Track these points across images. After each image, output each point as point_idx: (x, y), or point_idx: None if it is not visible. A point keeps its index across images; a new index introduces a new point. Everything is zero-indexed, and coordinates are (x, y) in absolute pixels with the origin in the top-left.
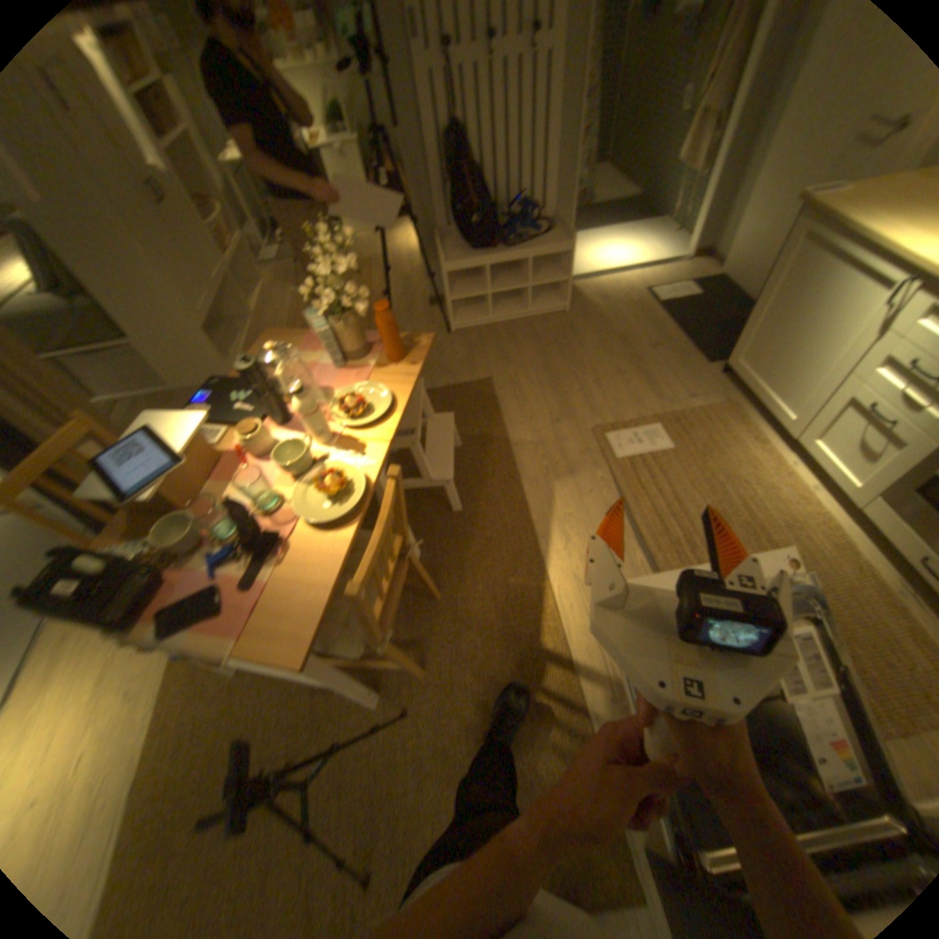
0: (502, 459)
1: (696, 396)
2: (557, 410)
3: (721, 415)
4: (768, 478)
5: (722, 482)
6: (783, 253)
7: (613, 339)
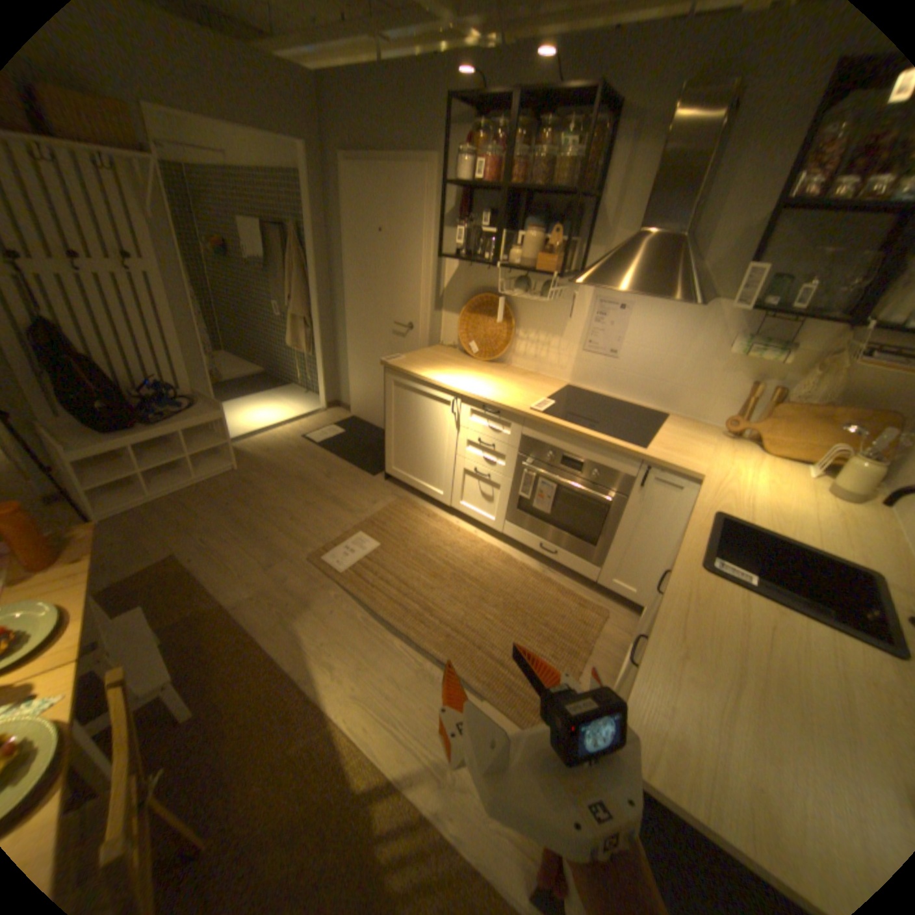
0: (223, 628)
1: (377, 501)
2: (265, 555)
3: (399, 508)
4: (448, 538)
5: (424, 553)
6: (387, 396)
7: (292, 479)
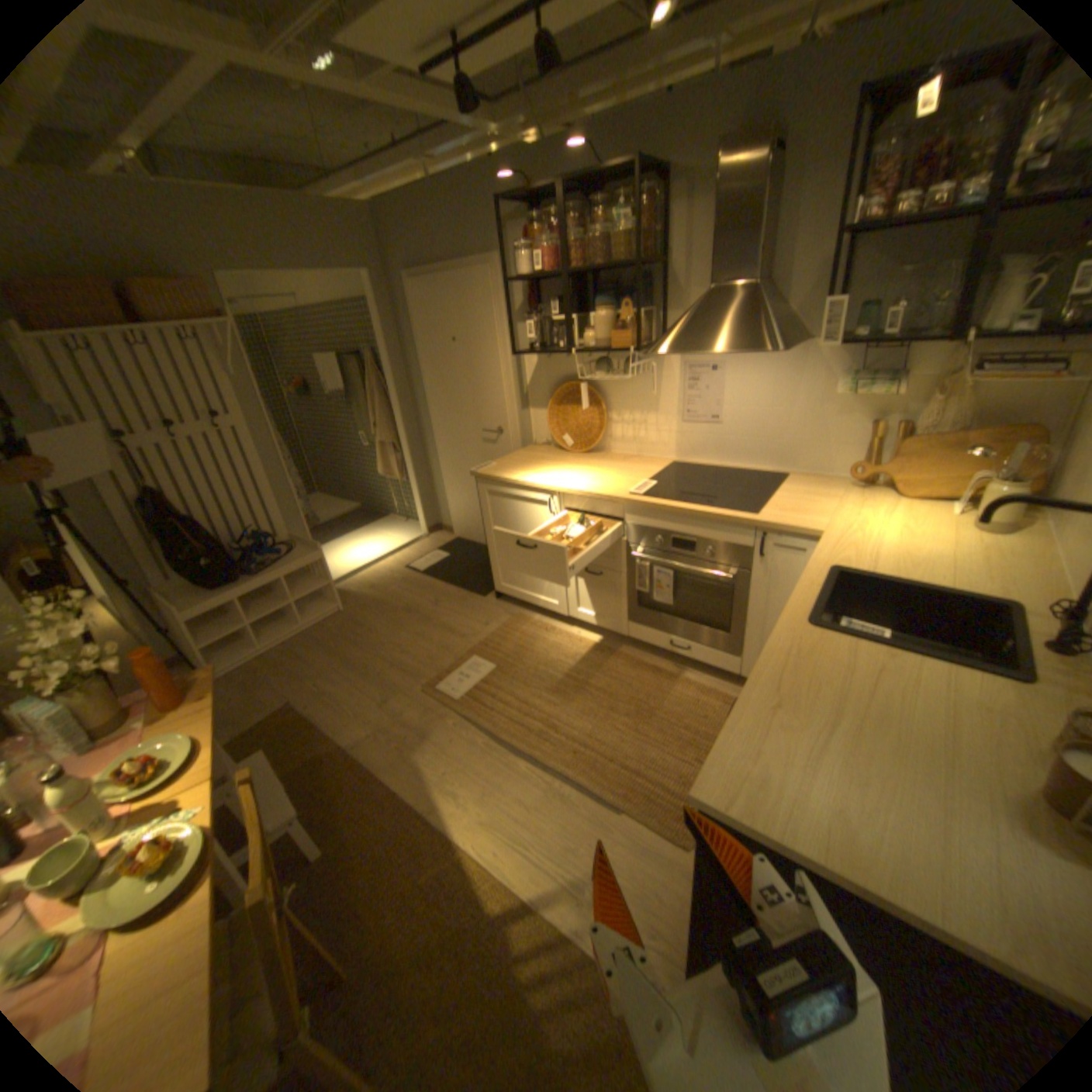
0: (344, 767)
1: (489, 621)
2: (379, 691)
3: (514, 625)
4: (570, 649)
5: (544, 669)
6: (483, 507)
7: (399, 612)
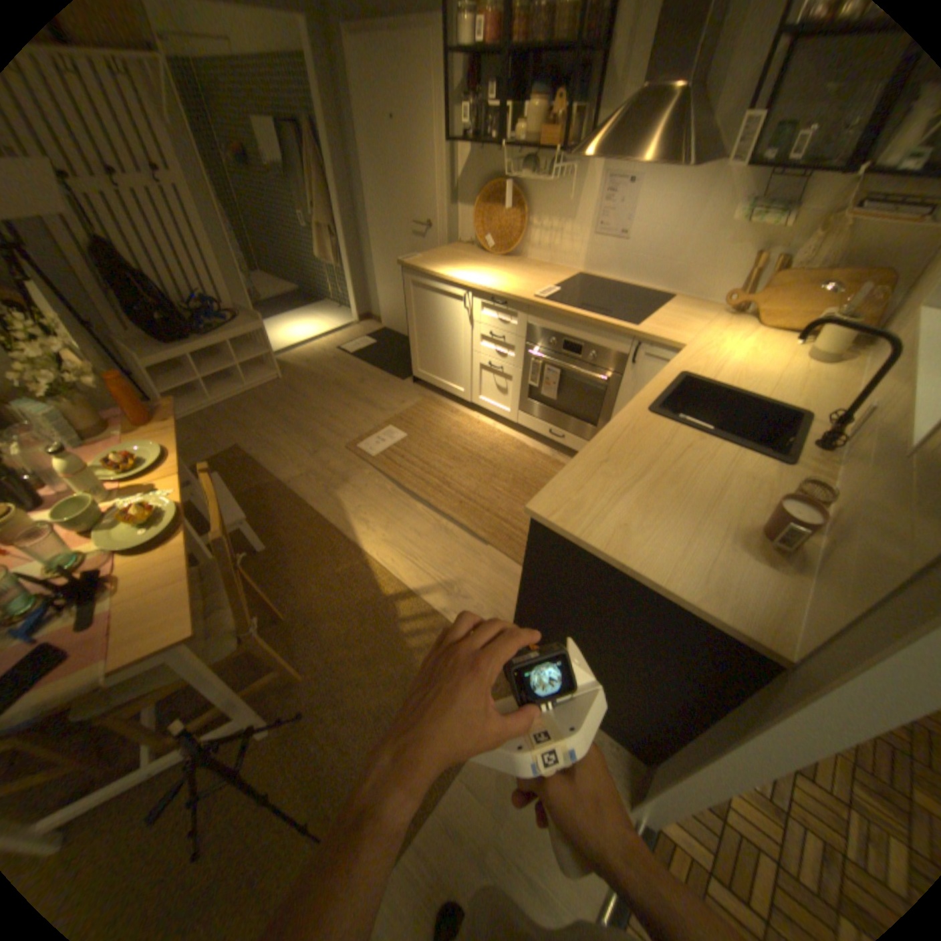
0: (282, 495)
1: (405, 401)
2: (311, 445)
3: (425, 406)
4: (468, 429)
5: (445, 442)
6: (407, 298)
7: (329, 385)
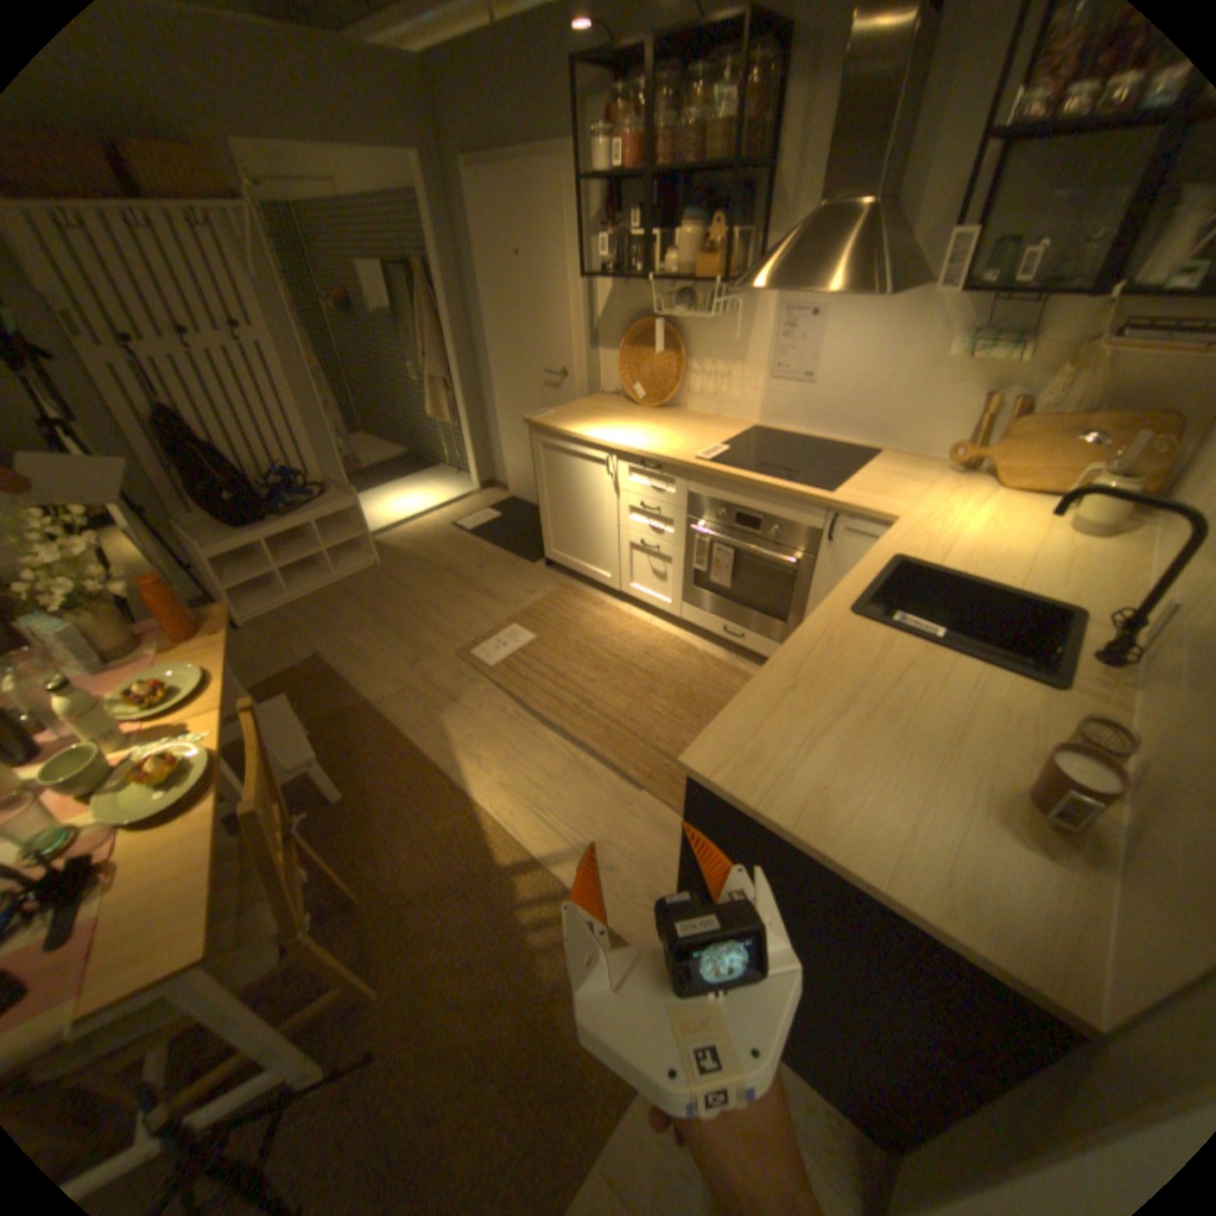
0: (370, 722)
1: (535, 591)
2: (411, 652)
3: (561, 597)
4: (617, 627)
5: (586, 645)
6: (536, 462)
7: (440, 572)
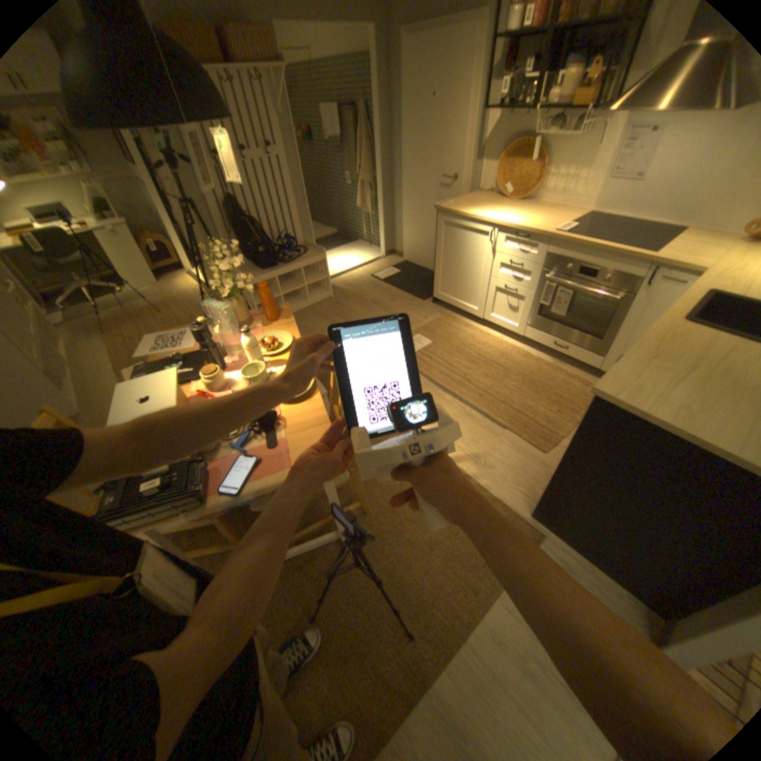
0: None
1: (427, 316)
2: None
3: (443, 320)
4: (480, 339)
5: (462, 348)
6: (437, 235)
7: (368, 303)
